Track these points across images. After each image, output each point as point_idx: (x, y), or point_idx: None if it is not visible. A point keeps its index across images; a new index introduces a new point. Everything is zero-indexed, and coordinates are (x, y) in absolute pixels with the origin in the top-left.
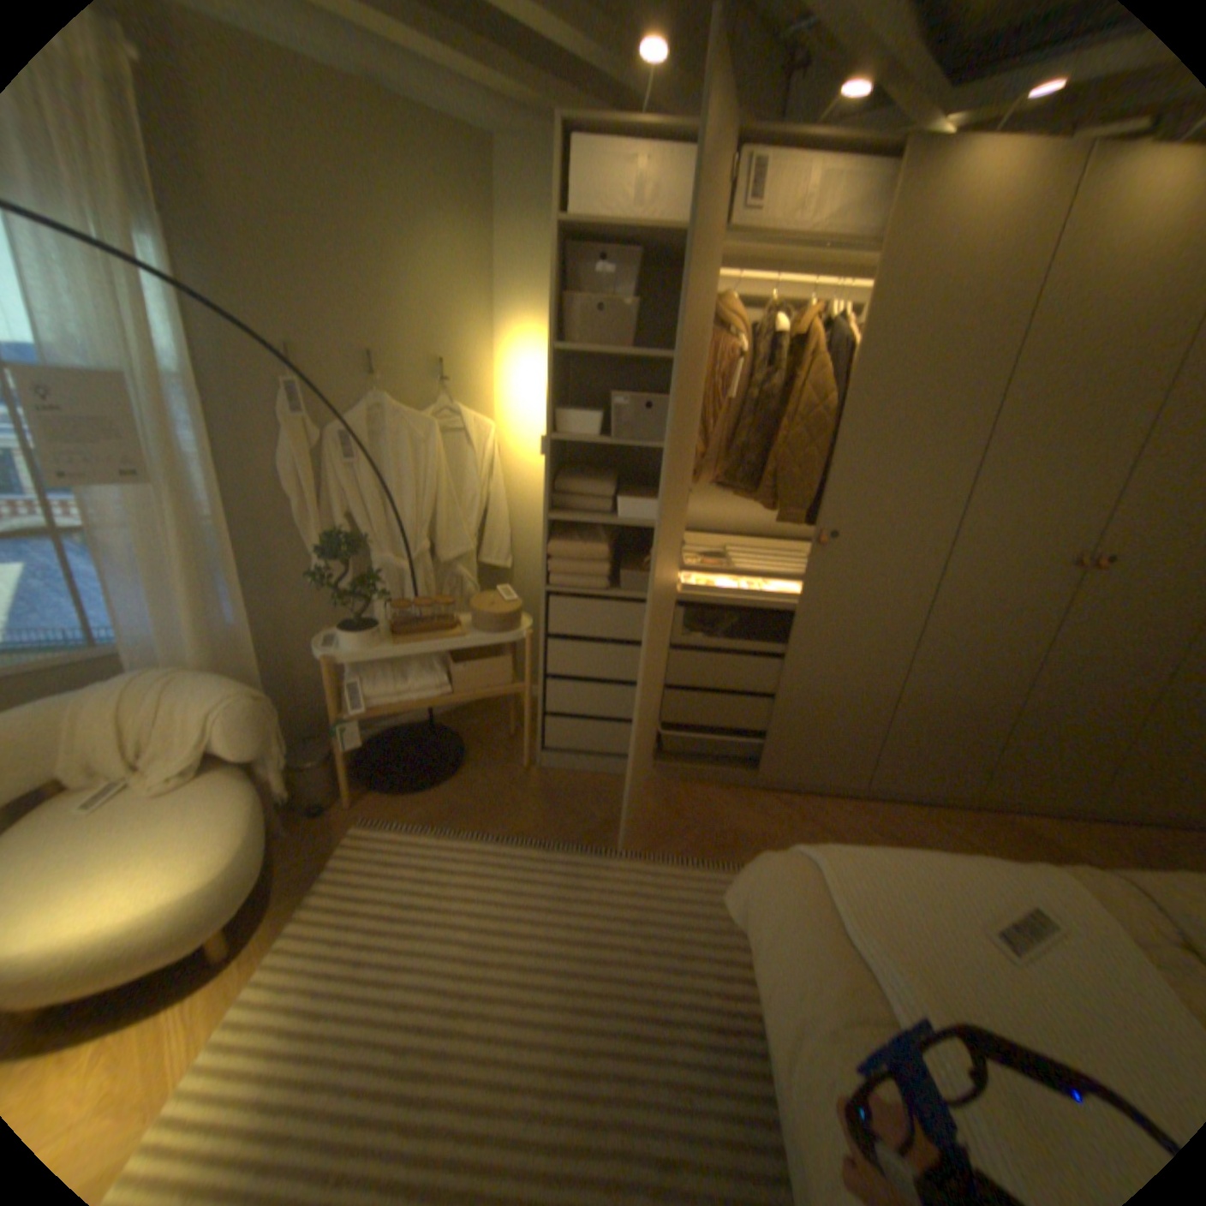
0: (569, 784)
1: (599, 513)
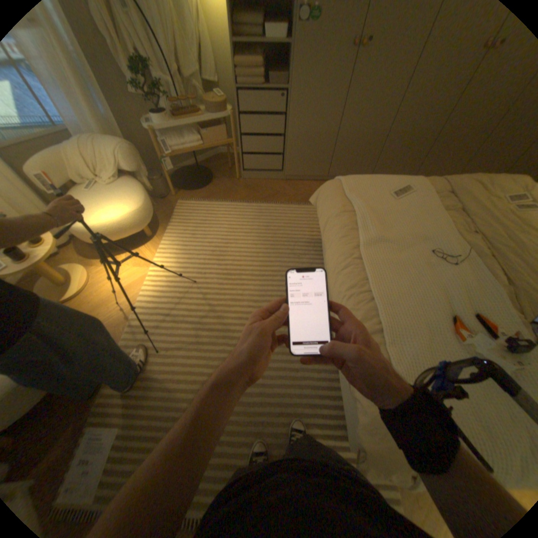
0: (255, 184)
1: (256, 37)
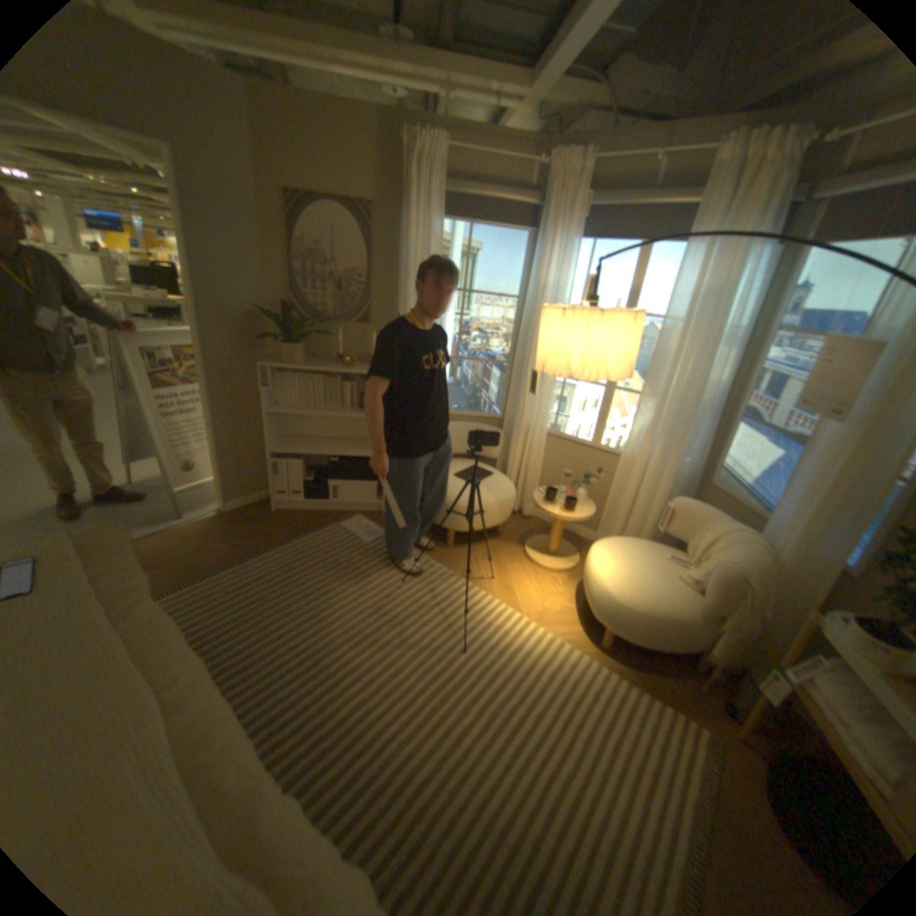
0: None
1: None
